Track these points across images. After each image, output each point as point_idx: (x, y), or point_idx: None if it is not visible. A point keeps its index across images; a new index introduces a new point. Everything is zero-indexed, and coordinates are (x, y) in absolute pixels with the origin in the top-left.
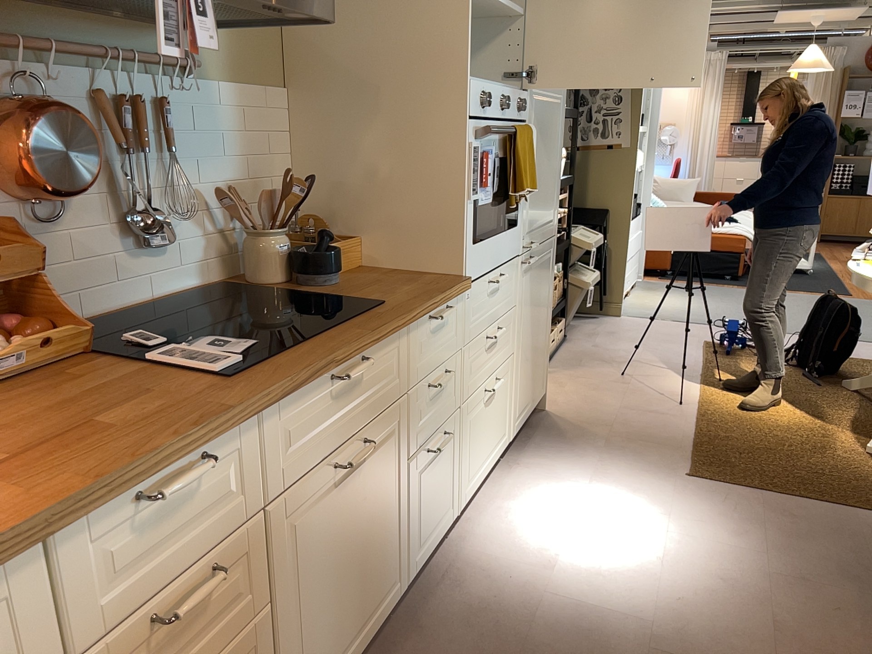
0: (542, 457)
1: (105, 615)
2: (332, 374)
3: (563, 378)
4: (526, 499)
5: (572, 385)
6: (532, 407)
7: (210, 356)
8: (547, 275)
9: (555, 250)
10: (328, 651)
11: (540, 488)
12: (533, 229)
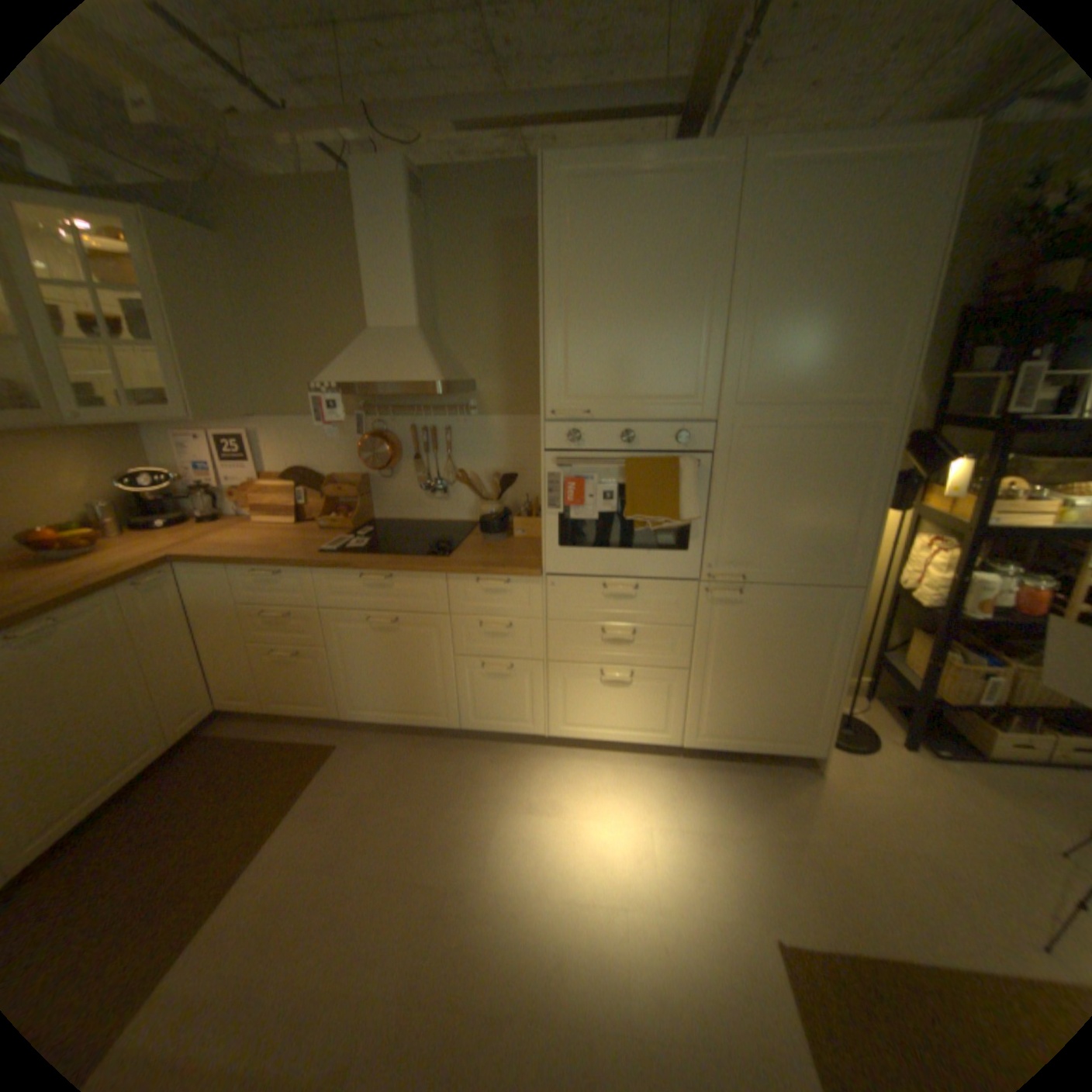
0: (708, 788)
1: (247, 600)
2: (363, 574)
3: (944, 784)
4: (625, 786)
5: (933, 796)
6: (761, 748)
7: (342, 545)
8: (816, 627)
9: (859, 605)
10: (372, 702)
11: (648, 794)
12: (749, 564)
